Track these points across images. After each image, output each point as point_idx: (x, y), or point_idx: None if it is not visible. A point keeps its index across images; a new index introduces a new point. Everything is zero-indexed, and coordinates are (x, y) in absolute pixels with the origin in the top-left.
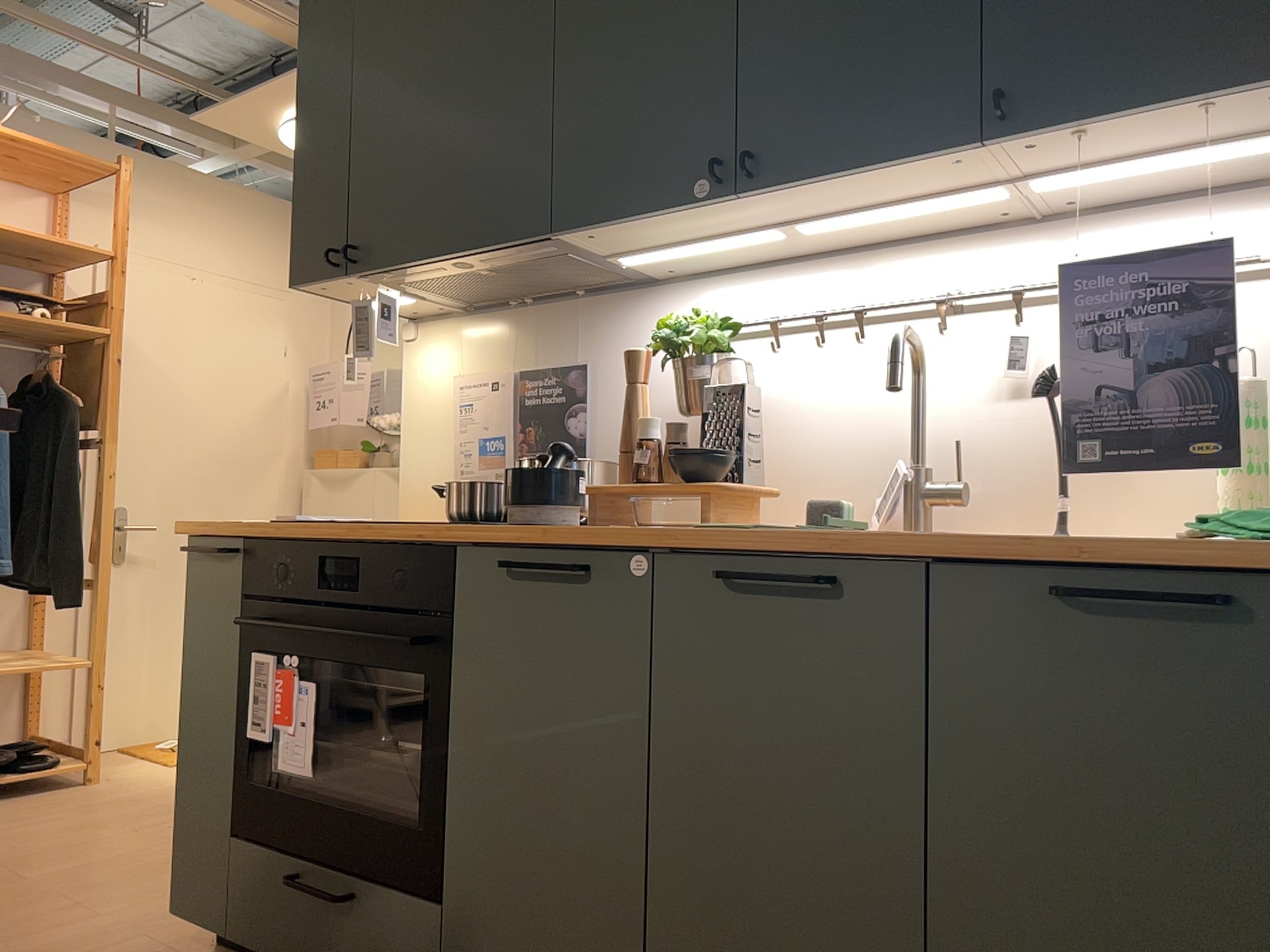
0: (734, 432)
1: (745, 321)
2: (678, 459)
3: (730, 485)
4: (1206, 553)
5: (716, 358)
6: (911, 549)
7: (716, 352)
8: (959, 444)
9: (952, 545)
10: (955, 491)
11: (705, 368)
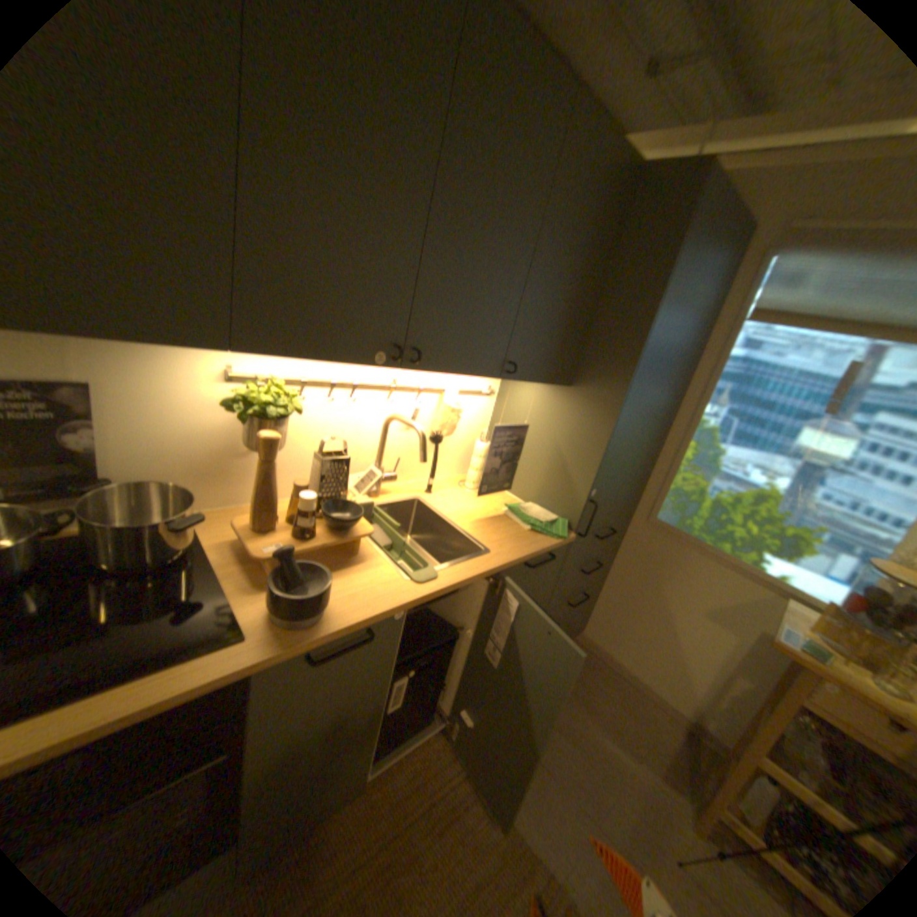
0: (340, 486)
1: (287, 380)
2: (326, 516)
3: (359, 524)
4: (554, 548)
5: (287, 417)
6: (502, 569)
7: (284, 410)
8: (400, 460)
9: (513, 565)
10: (394, 478)
11: (285, 427)
